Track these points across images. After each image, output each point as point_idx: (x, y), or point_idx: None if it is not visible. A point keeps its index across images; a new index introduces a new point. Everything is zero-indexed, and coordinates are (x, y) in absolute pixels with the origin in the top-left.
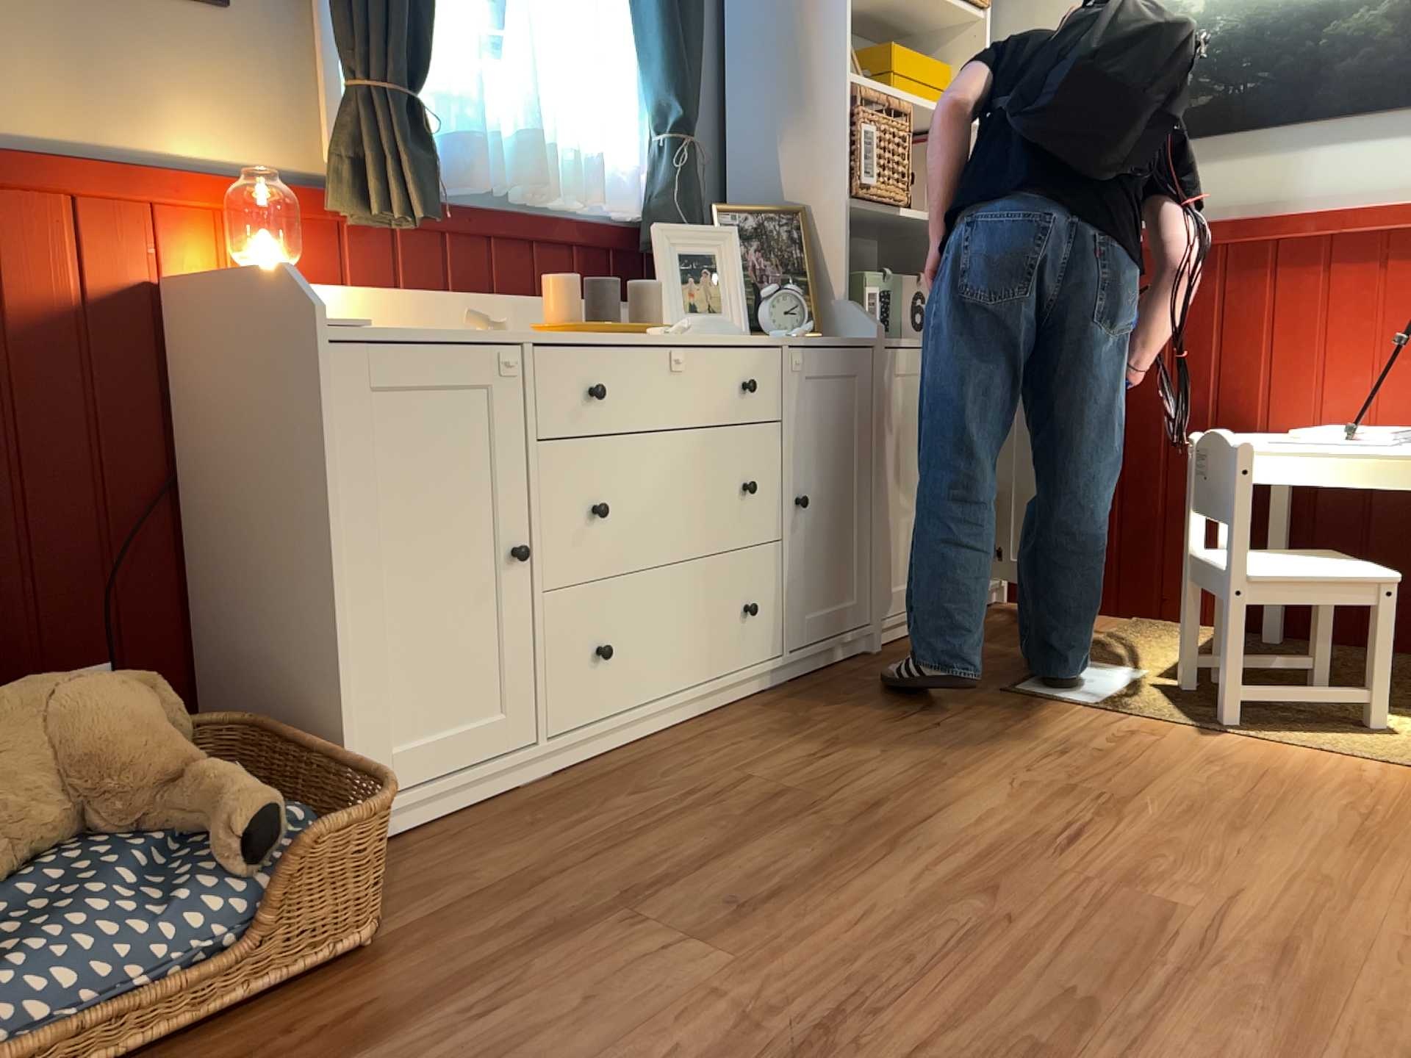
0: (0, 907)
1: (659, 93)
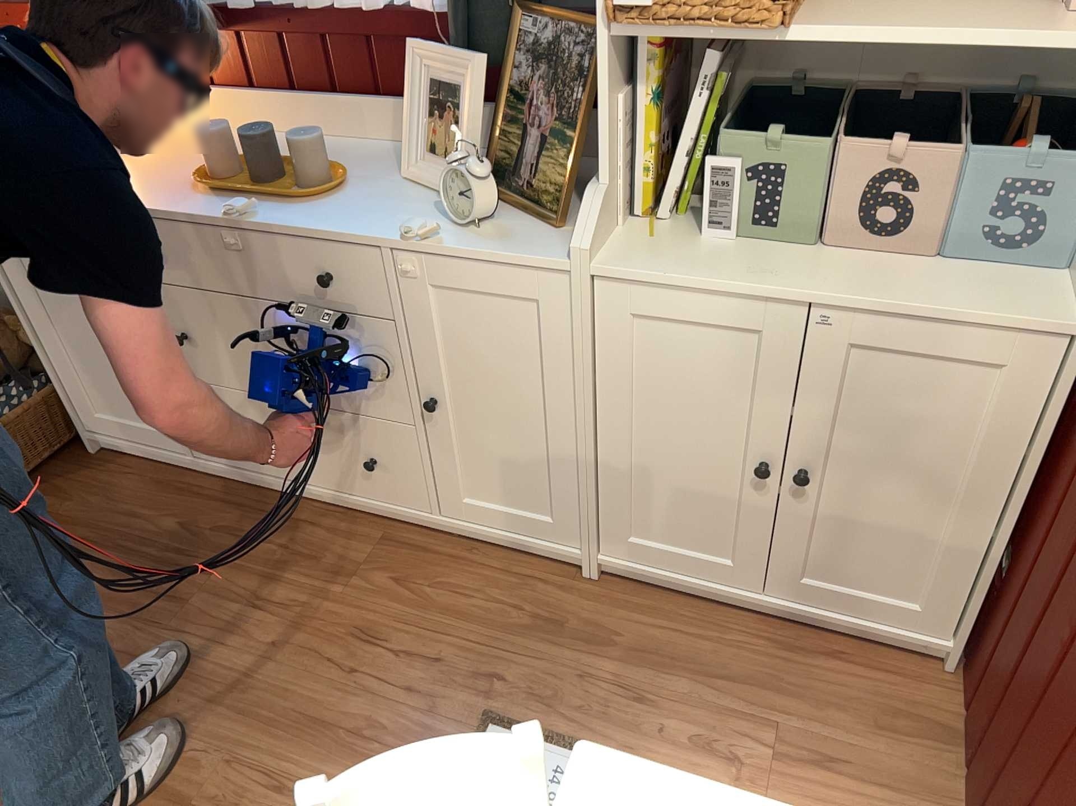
0: None
1: None
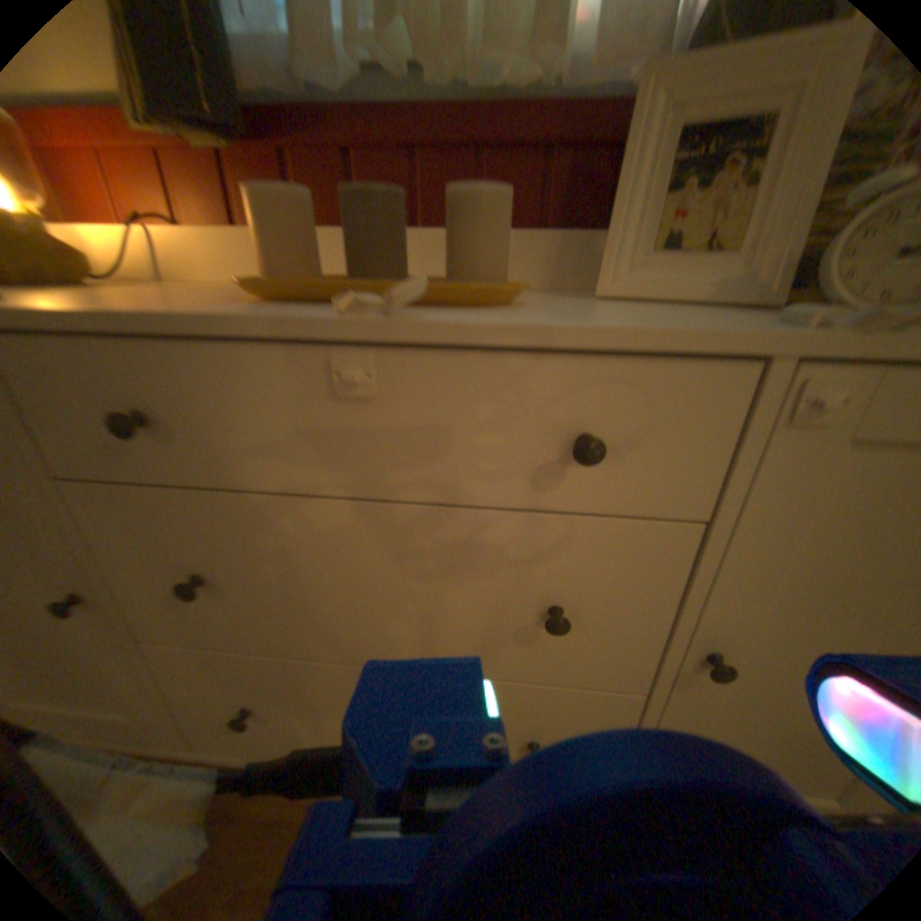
0: None
1: None
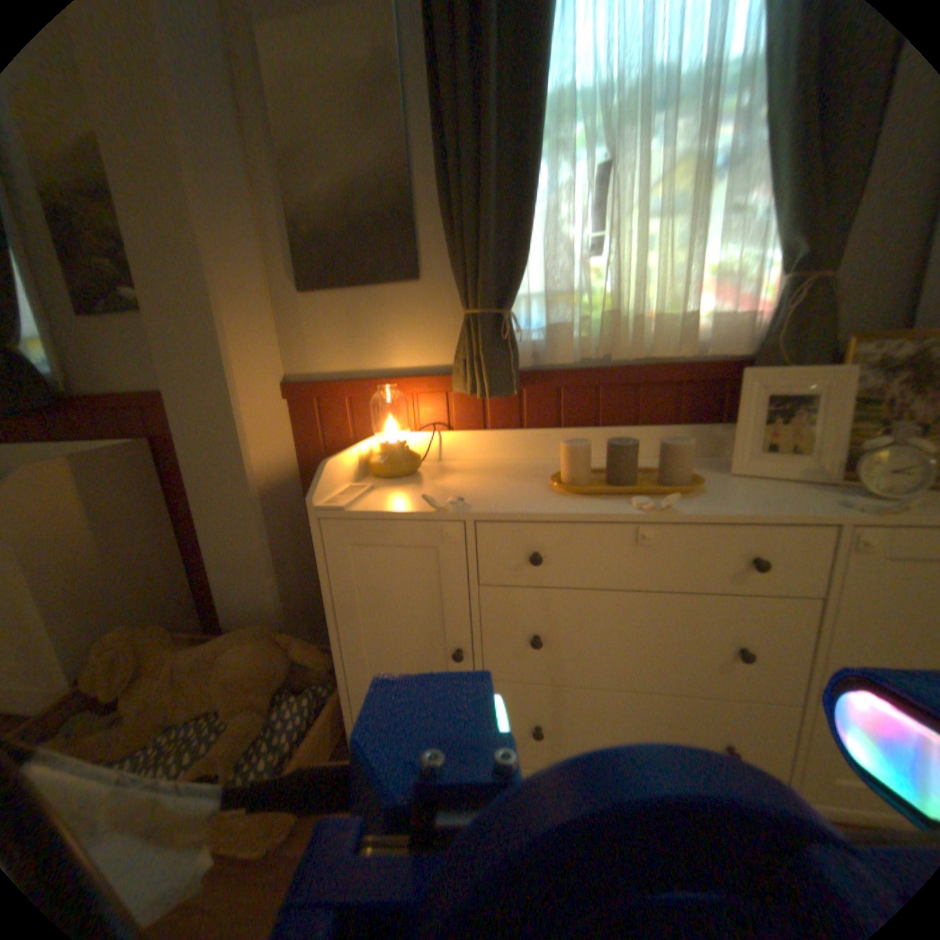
0: (177, 736)
1: (788, 234)
